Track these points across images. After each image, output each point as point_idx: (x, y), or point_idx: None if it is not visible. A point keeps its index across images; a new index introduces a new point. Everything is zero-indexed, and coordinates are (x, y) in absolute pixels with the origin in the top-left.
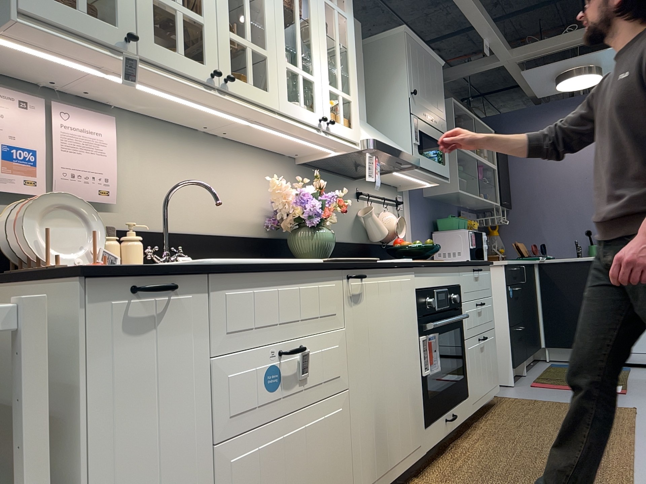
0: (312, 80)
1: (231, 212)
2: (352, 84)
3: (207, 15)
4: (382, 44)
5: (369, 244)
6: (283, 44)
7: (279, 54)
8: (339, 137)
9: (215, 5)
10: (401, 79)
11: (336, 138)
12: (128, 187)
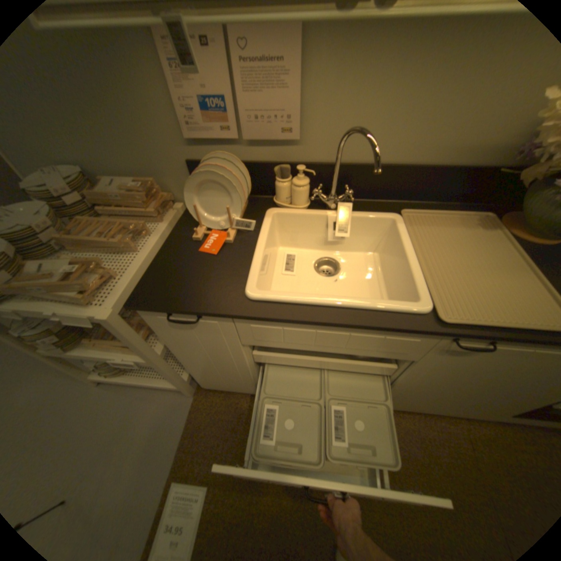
0: None
1: (462, 135)
2: None
3: None
4: None
5: None
6: None
7: None
8: None
9: None
10: None
11: None
12: (317, 117)
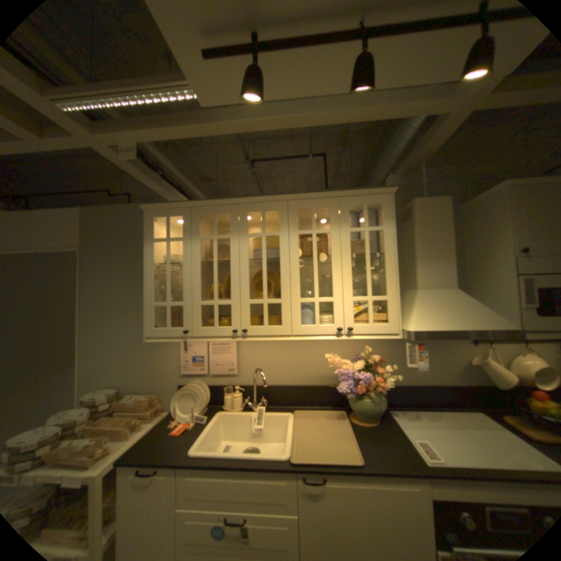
0: (331, 301)
1: (313, 371)
2: (389, 284)
3: (234, 298)
4: (488, 200)
5: (494, 388)
6: (298, 287)
7: (294, 296)
8: (370, 334)
9: (240, 289)
10: (506, 236)
11: (364, 336)
12: (246, 364)
